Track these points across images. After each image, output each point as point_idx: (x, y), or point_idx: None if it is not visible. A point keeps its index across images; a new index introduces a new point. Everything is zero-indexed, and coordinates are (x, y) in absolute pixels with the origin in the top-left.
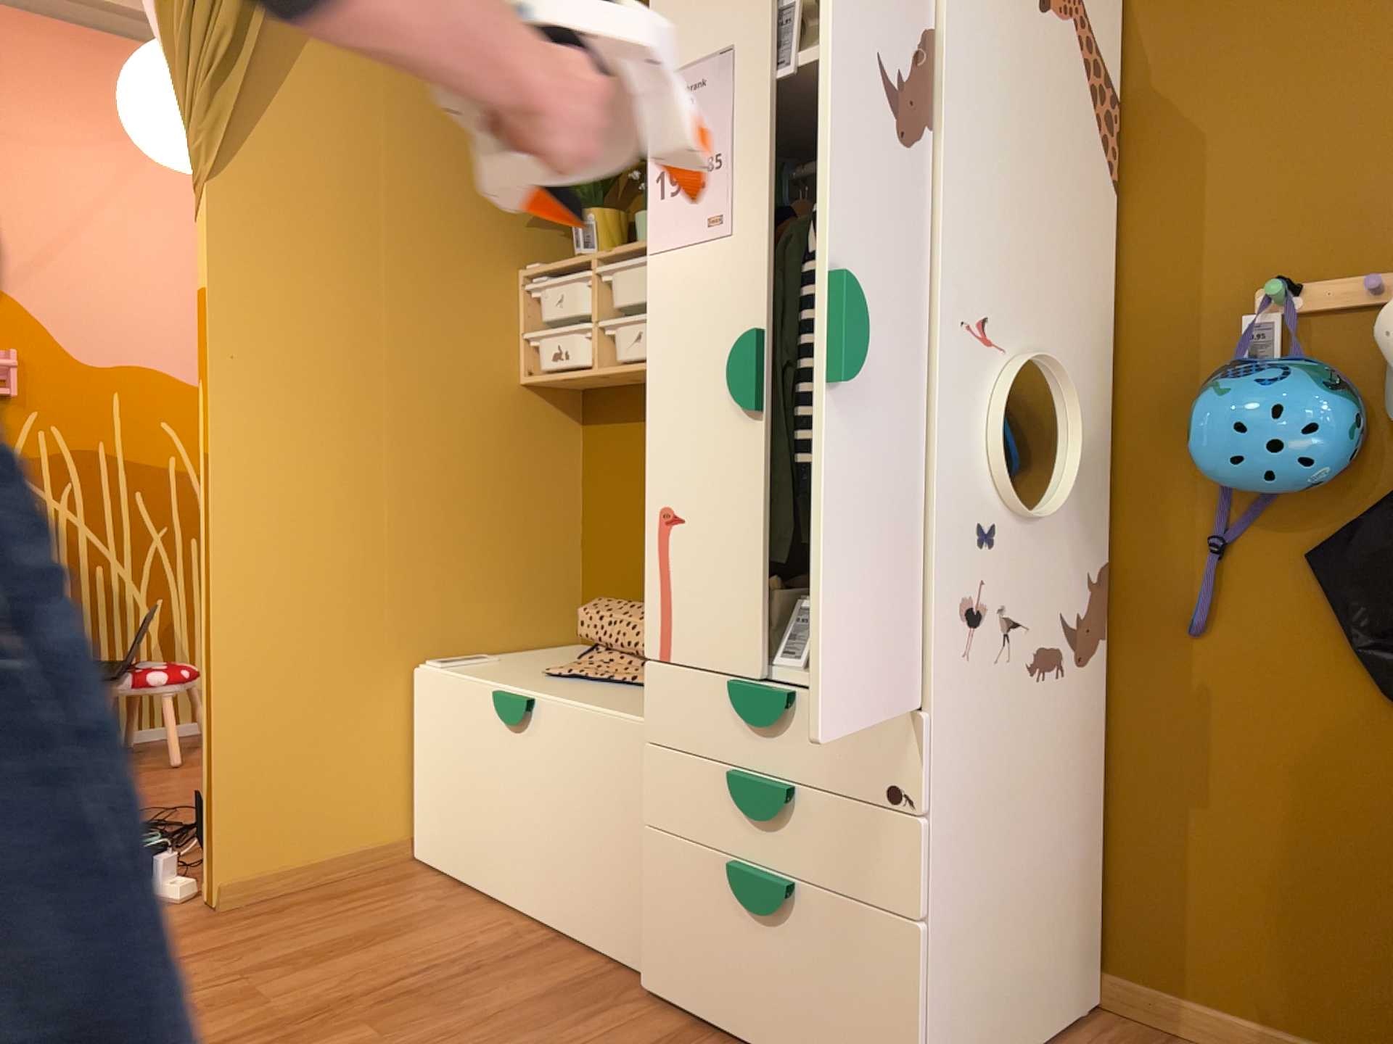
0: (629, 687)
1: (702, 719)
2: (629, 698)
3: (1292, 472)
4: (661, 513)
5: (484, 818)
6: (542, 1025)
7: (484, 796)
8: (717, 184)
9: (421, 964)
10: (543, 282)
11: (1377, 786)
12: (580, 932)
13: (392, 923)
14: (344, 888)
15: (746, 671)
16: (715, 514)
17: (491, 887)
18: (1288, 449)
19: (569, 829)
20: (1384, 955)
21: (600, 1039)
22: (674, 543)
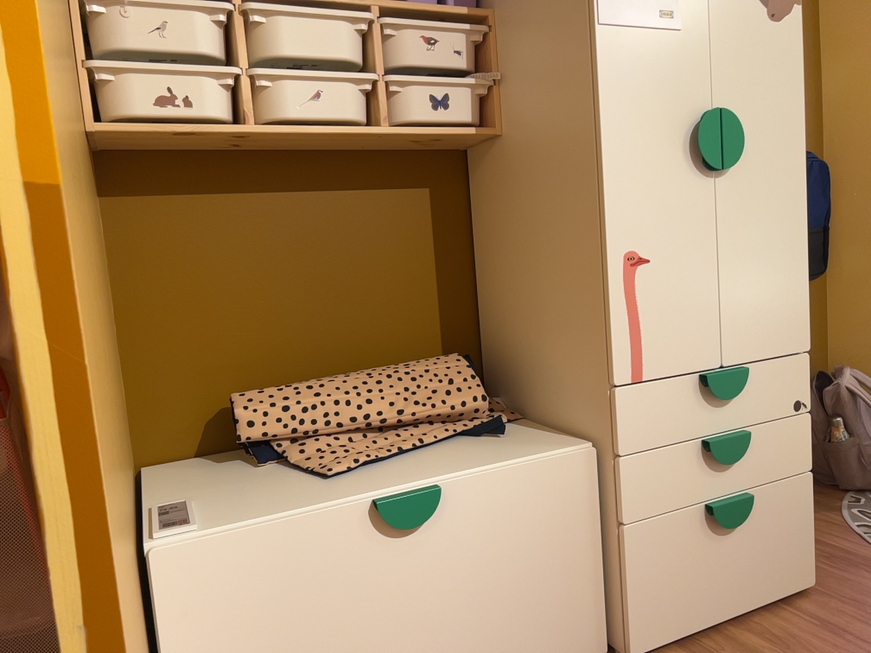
0: (427, 448)
1: (674, 414)
2: (472, 451)
3: None
4: (628, 258)
5: None
6: None
7: (352, 640)
8: None
9: None
10: None
11: None
12: None
13: None
14: None
15: (709, 364)
16: (679, 253)
17: None
18: None
19: (502, 591)
20: None
21: None
22: (642, 281)
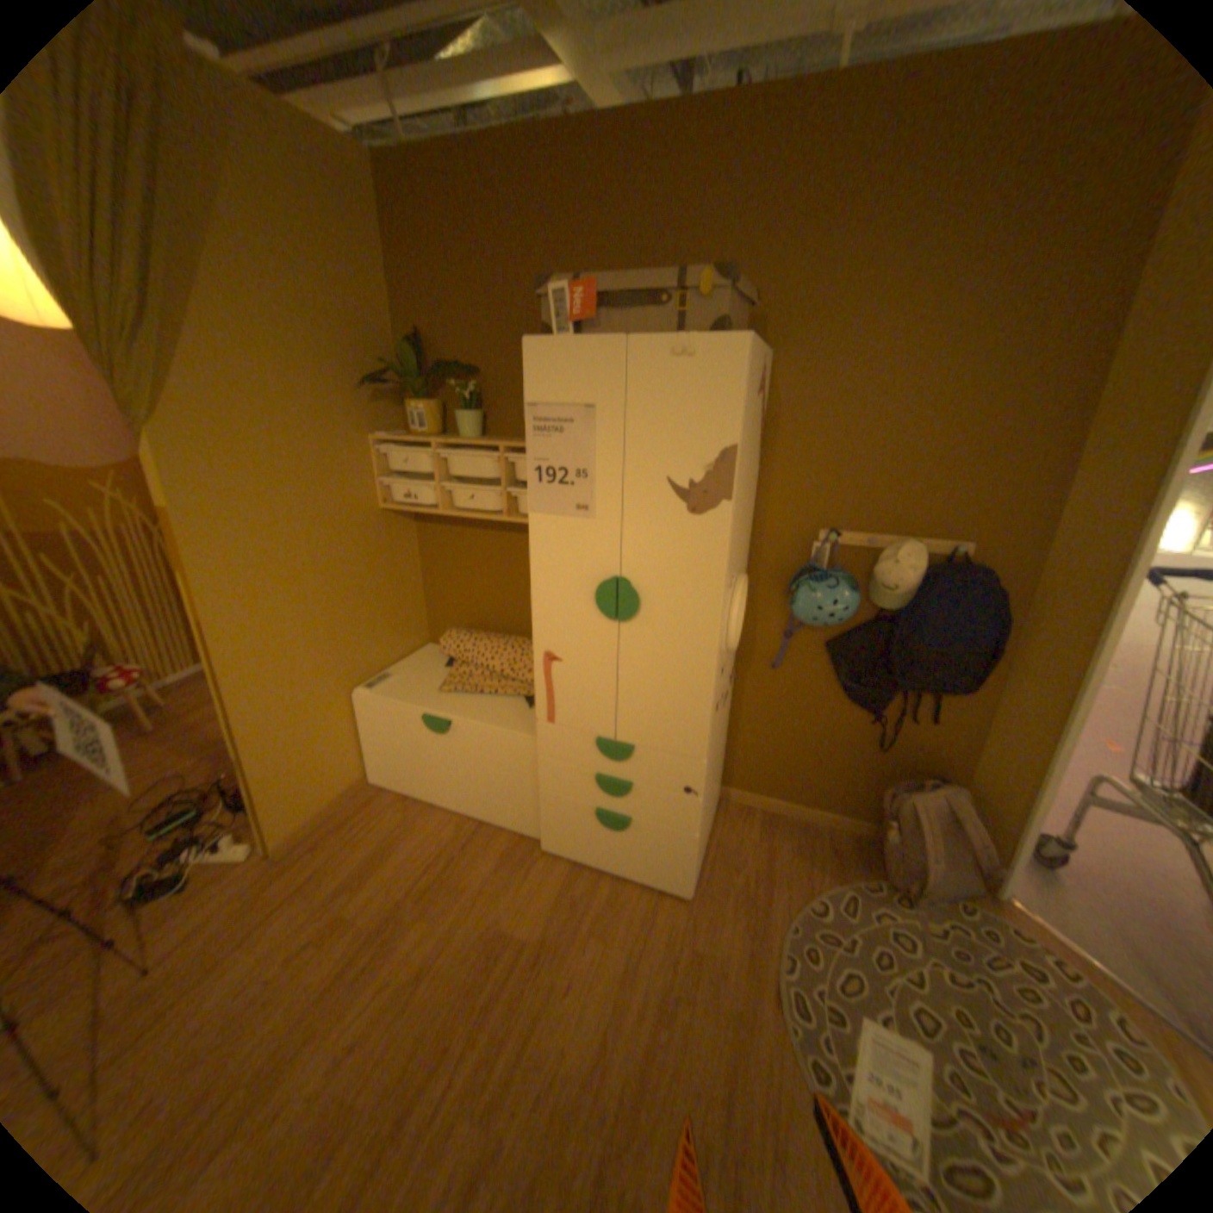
0: (495, 697)
1: (576, 752)
2: (503, 711)
3: (834, 624)
4: (546, 656)
5: (420, 772)
6: (506, 890)
7: (419, 762)
8: (583, 489)
9: (422, 867)
10: (384, 441)
11: (837, 727)
12: (495, 822)
13: (386, 840)
14: (341, 820)
15: (604, 736)
16: (584, 664)
17: (430, 801)
18: (835, 617)
19: (483, 781)
20: (830, 780)
21: (537, 889)
22: (555, 671)
